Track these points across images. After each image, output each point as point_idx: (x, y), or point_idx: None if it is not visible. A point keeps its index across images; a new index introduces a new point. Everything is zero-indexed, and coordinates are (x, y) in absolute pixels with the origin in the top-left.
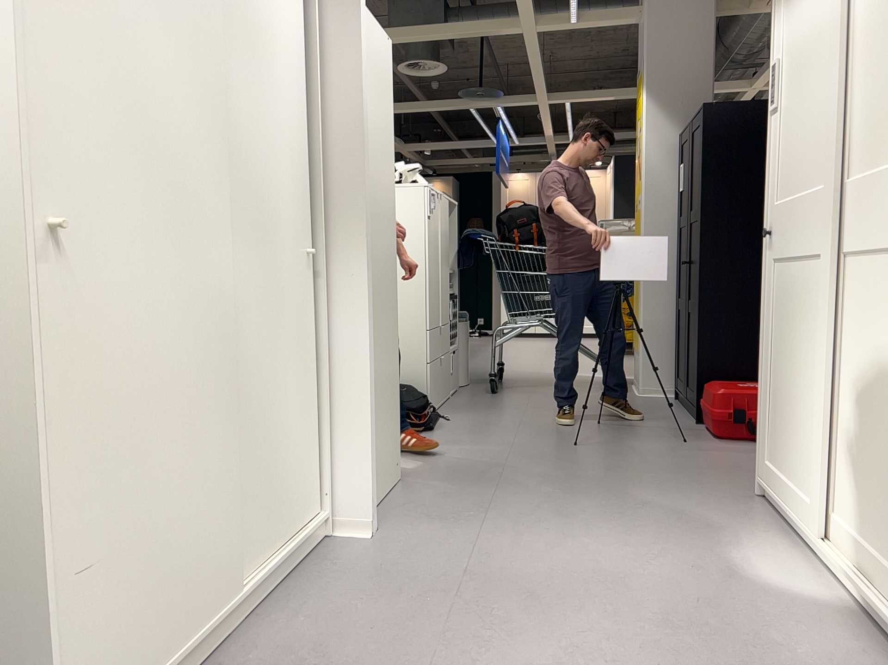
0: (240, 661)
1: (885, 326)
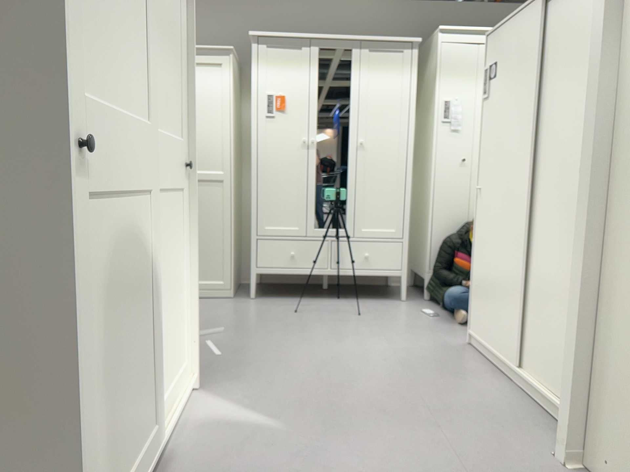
0: (485, 370)
1: (175, 238)
